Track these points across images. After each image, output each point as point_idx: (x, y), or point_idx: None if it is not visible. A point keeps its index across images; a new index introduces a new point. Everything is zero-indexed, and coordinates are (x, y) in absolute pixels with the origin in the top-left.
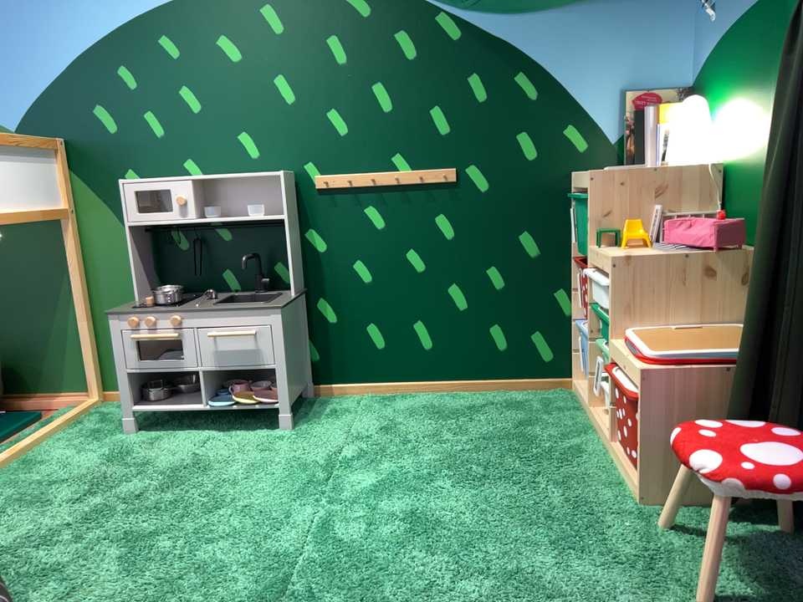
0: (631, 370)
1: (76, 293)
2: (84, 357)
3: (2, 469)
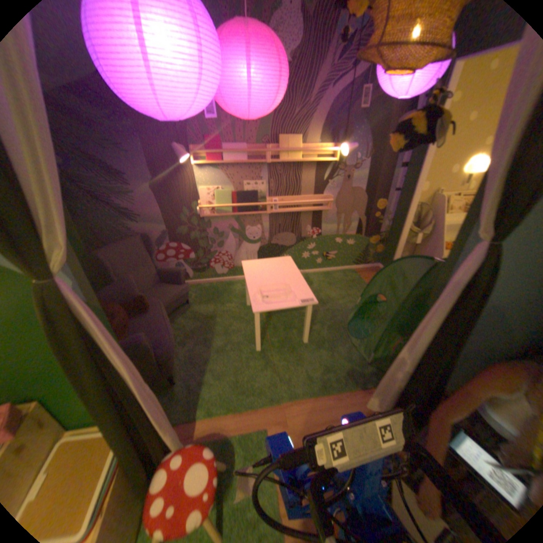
0: None
1: None
2: None
3: None
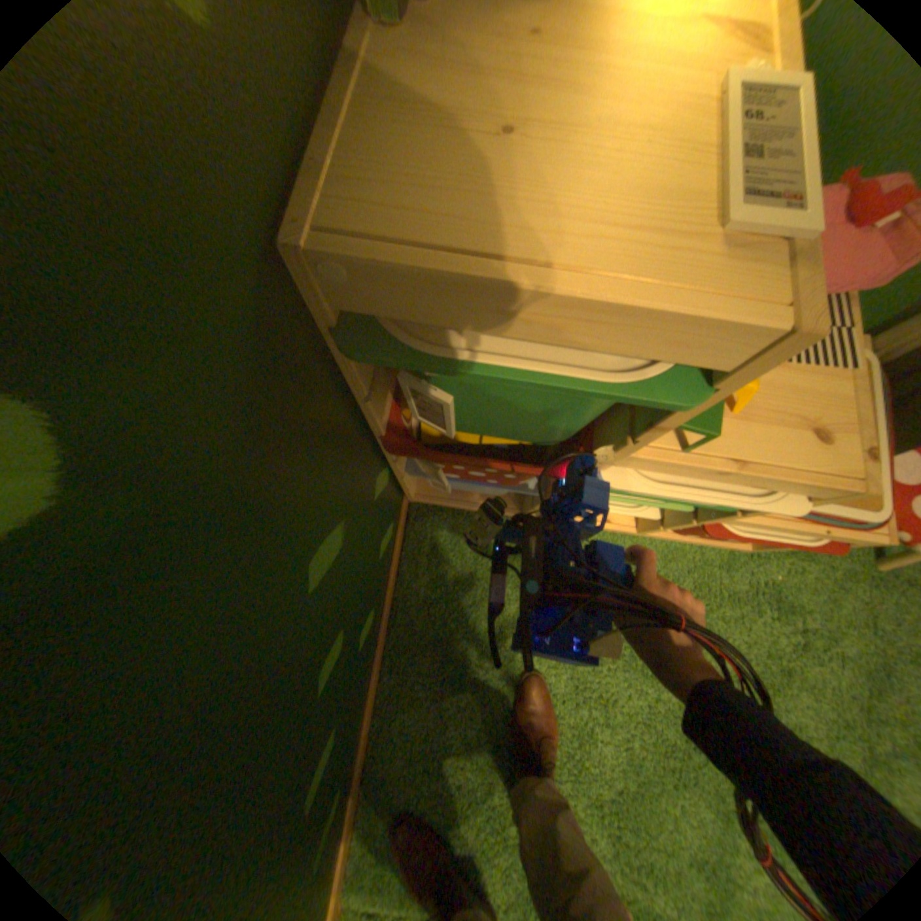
0: (830, 536)
1: None
2: None
3: None
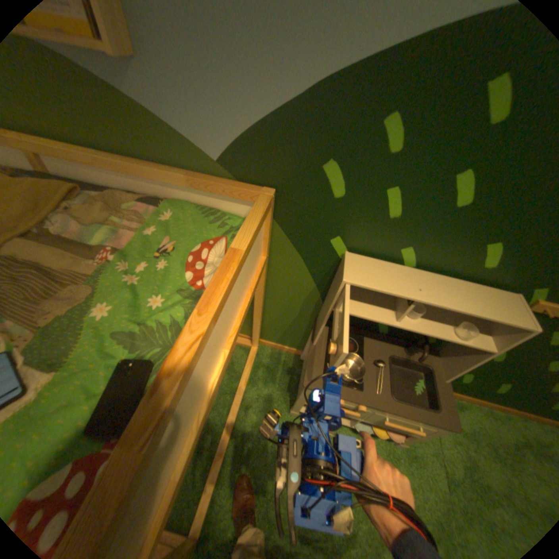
0: None
1: (257, 305)
2: (250, 324)
3: (226, 458)
